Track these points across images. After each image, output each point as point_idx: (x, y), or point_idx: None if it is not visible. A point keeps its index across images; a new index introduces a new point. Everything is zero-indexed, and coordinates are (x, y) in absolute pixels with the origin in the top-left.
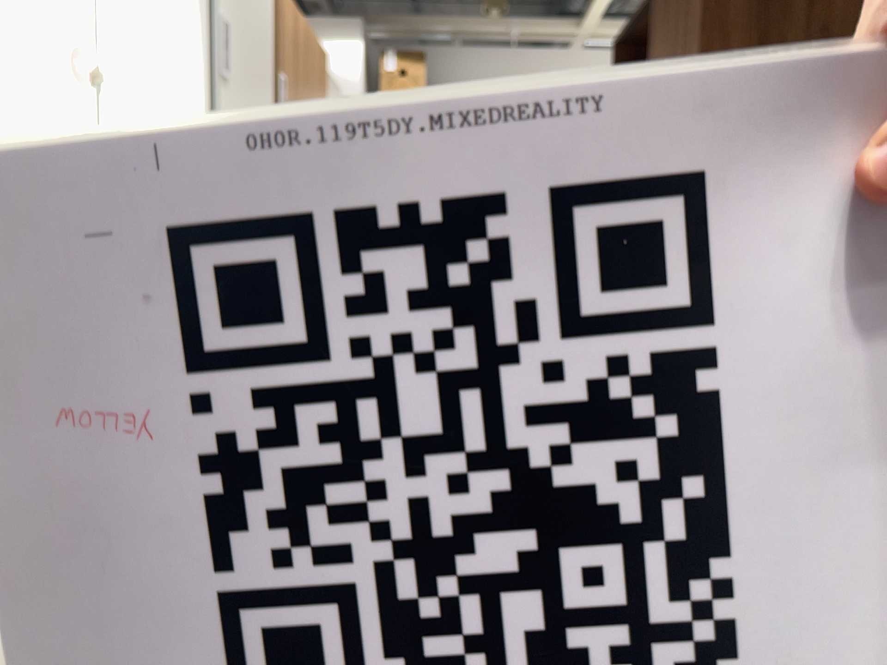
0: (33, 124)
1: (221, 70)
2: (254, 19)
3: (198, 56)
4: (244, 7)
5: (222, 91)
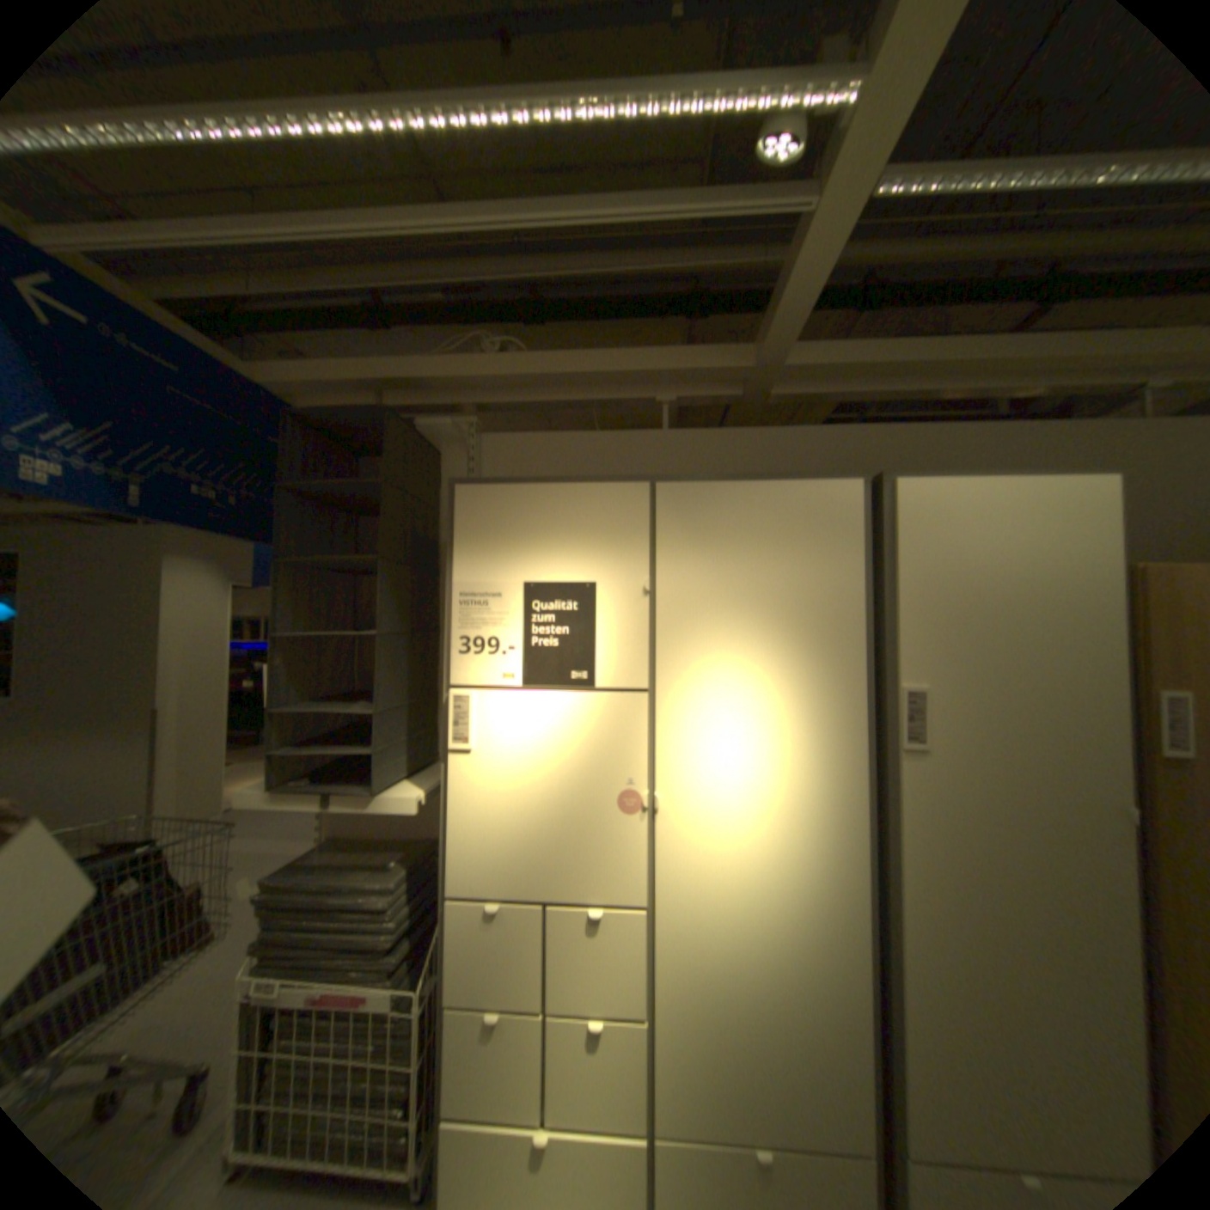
0: (592, 846)
1: (911, 745)
2: (1042, 654)
3: (850, 744)
4: (996, 653)
5: (918, 765)
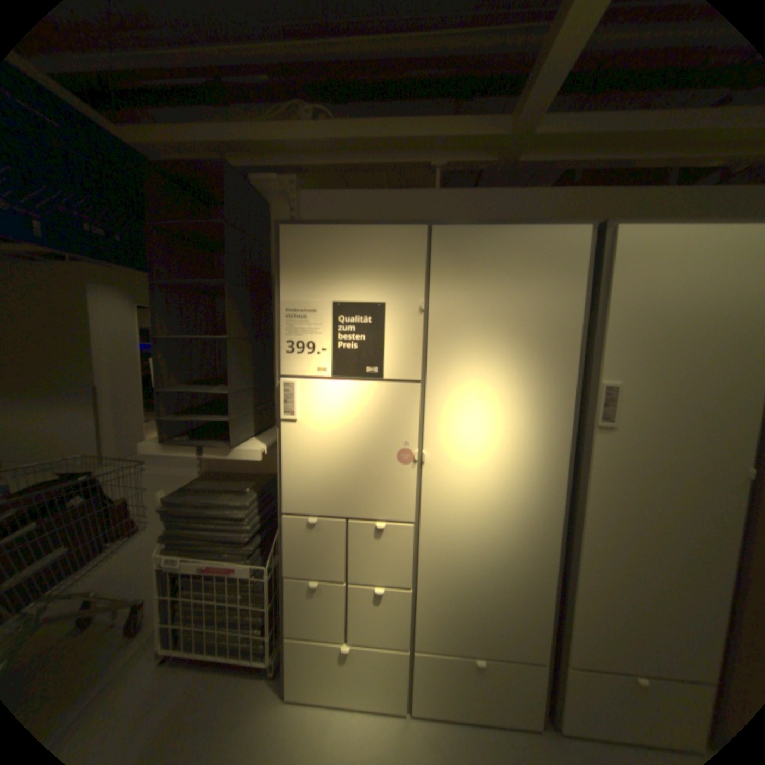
0: (379, 484)
1: (604, 423)
2: (708, 361)
3: (561, 421)
4: (674, 360)
5: (607, 436)
